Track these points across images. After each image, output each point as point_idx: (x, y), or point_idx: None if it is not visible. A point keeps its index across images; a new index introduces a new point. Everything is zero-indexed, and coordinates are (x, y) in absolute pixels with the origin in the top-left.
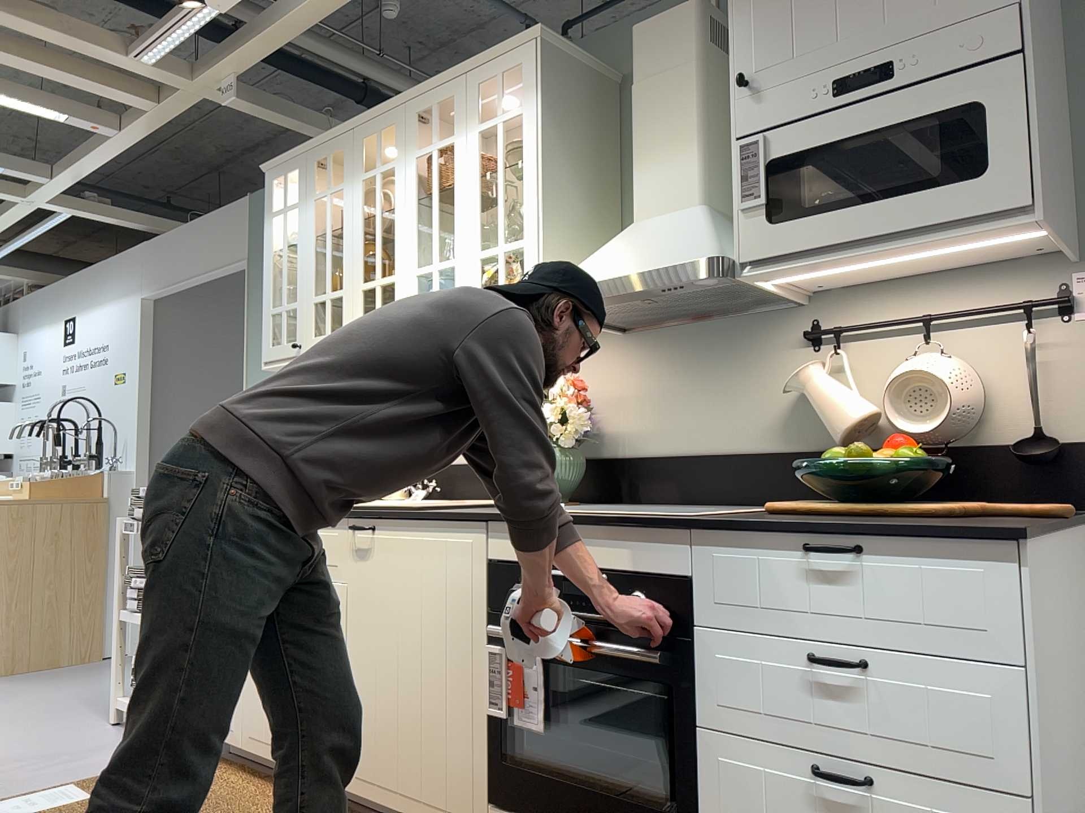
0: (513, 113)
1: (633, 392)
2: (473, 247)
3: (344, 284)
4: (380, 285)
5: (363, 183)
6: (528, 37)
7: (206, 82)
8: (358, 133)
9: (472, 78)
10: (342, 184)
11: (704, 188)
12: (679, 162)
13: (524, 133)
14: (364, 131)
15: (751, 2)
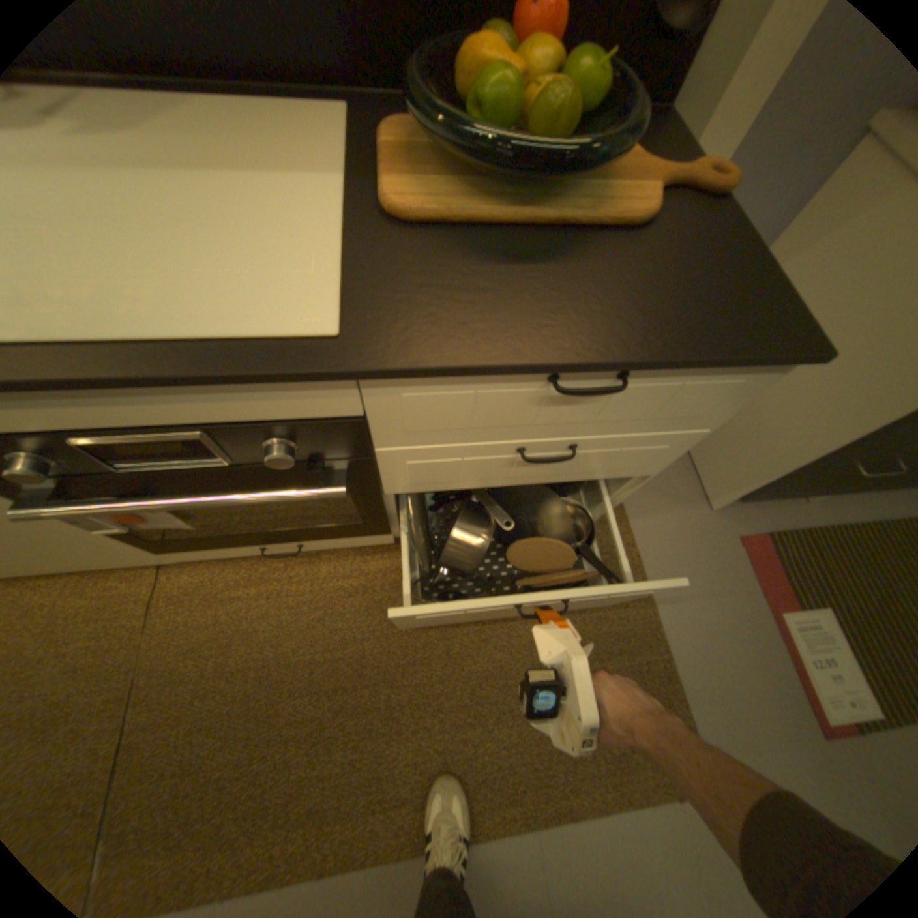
0: None
1: None
2: None
3: None
4: None
5: None
6: None
7: None
8: None
9: None
10: None
11: None
12: None
13: None
14: None
15: None
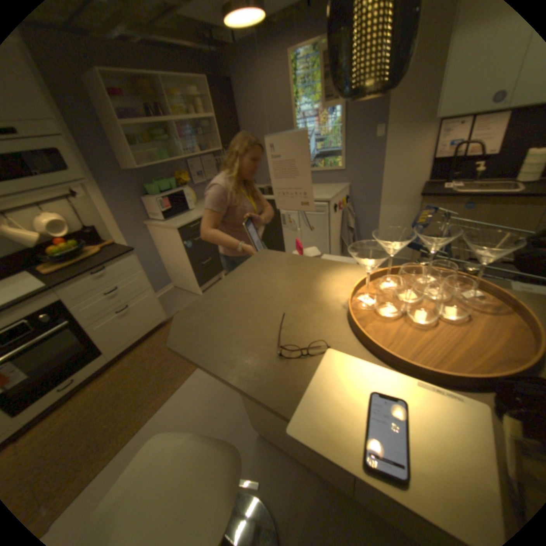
0: None
1: None
2: None
3: None
4: None
5: None
6: None
7: None
8: None
9: None
10: None
11: None
12: None
13: None
14: None
15: None
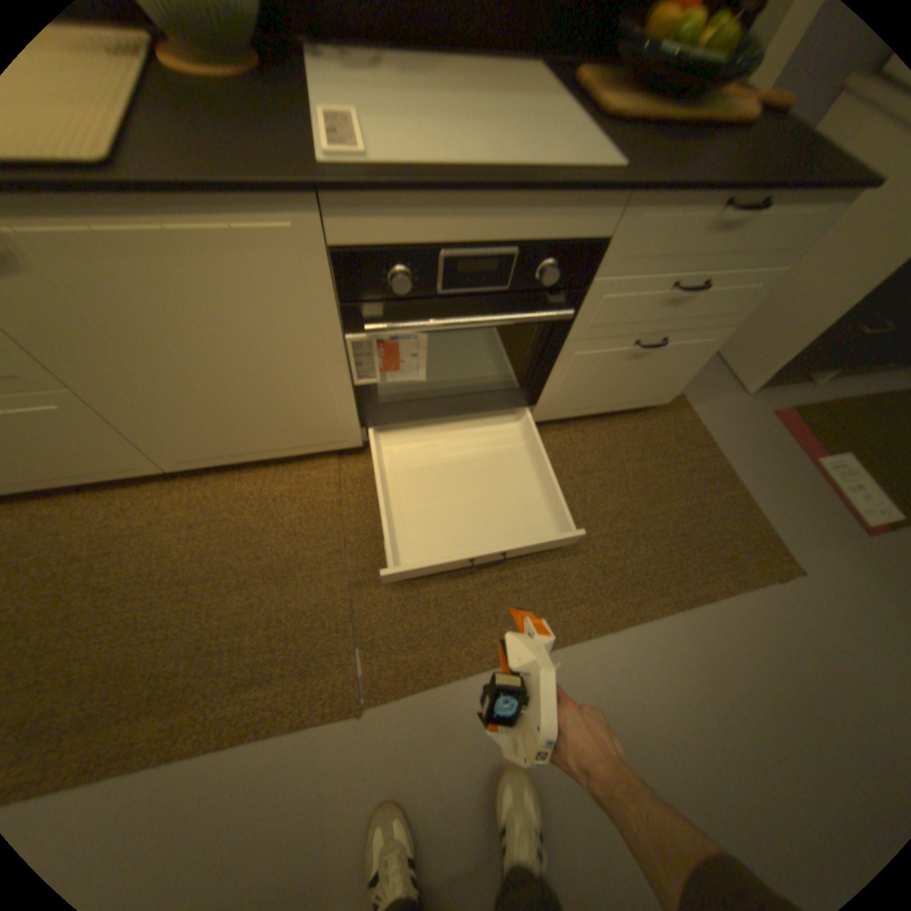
0: None
1: None
2: None
3: None
4: None
5: None
6: None
7: None
8: None
9: None
10: None
11: None
12: None
13: None
14: None
15: None
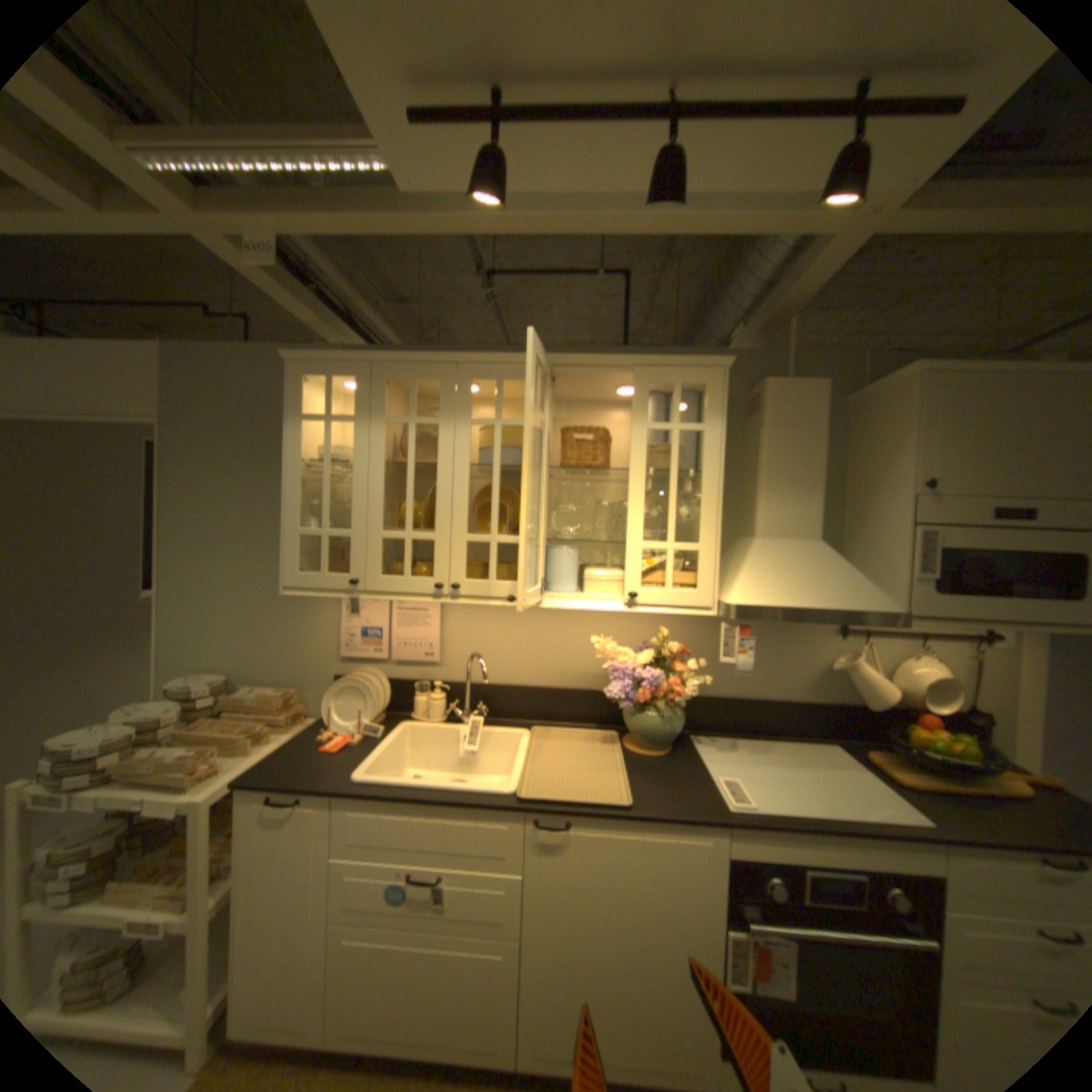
0: (694, 426)
1: (696, 648)
2: (636, 537)
3: (440, 530)
4: (499, 543)
5: (472, 427)
6: (720, 361)
7: (220, 220)
8: (466, 370)
9: (643, 373)
10: (435, 418)
11: (823, 527)
12: (807, 503)
13: (707, 450)
14: (476, 370)
15: (941, 424)
